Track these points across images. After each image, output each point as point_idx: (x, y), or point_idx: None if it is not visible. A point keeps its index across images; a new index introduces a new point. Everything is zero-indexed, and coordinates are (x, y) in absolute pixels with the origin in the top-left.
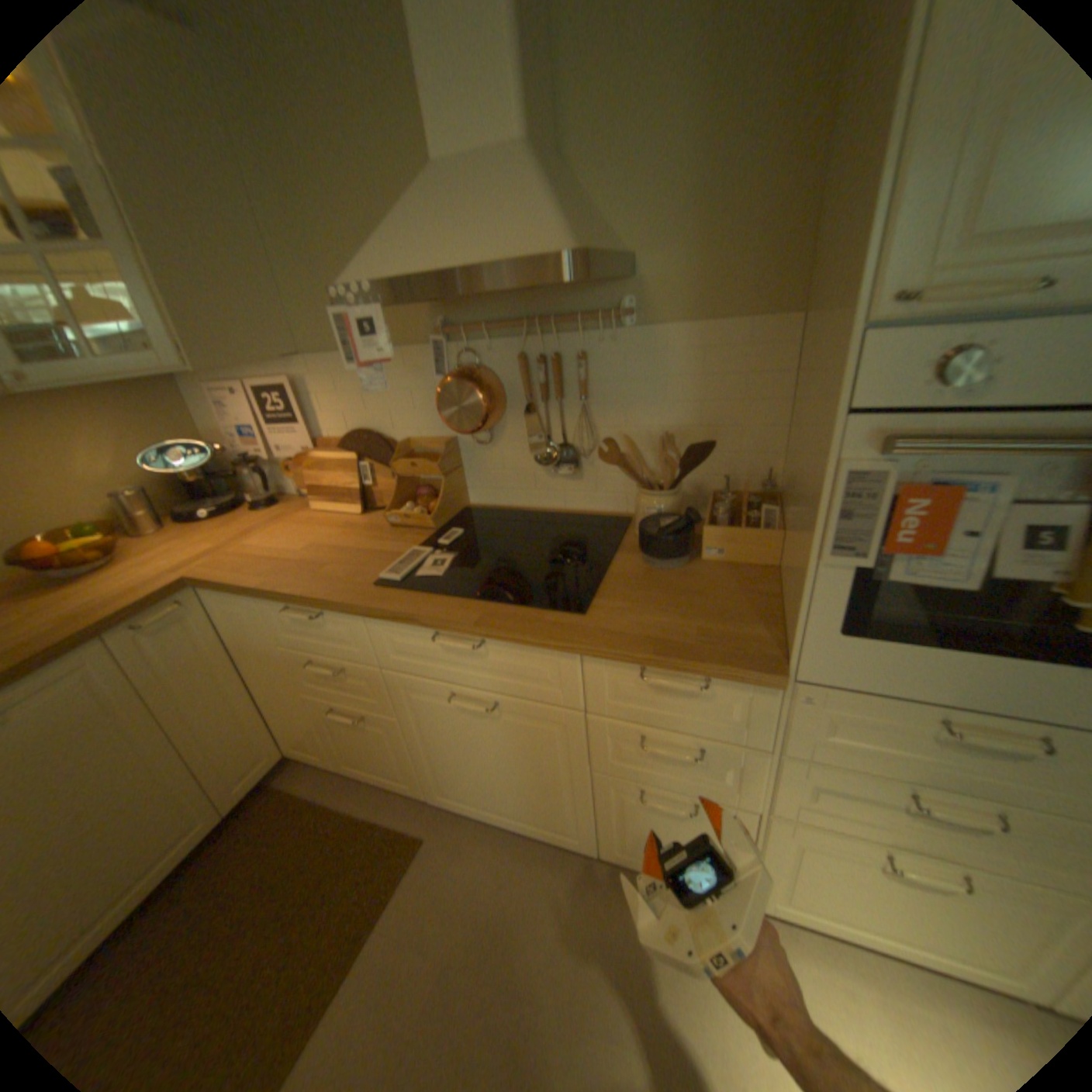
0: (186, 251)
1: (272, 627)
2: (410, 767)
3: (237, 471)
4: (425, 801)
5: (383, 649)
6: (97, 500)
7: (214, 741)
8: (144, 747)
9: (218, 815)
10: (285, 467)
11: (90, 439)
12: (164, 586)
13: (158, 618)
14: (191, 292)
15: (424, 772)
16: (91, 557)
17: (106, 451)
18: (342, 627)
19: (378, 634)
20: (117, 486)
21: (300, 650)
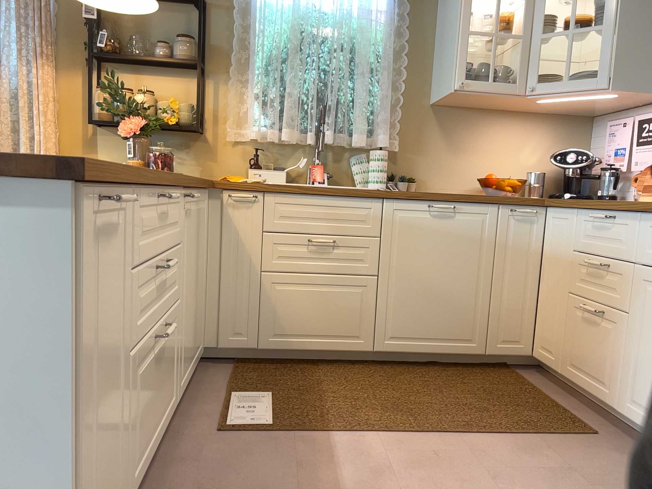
0: (642, 30)
1: (579, 234)
2: (620, 368)
3: (602, 176)
4: (617, 411)
5: (645, 245)
6: (521, 175)
7: (508, 304)
8: (483, 274)
9: (486, 349)
10: (636, 179)
11: (536, 144)
12: (536, 199)
13: (525, 210)
14: (633, 51)
15: (629, 373)
16: (508, 189)
17: (539, 153)
18: (624, 228)
19: (646, 232)
20: (533, 172)
21: (588, 253)
